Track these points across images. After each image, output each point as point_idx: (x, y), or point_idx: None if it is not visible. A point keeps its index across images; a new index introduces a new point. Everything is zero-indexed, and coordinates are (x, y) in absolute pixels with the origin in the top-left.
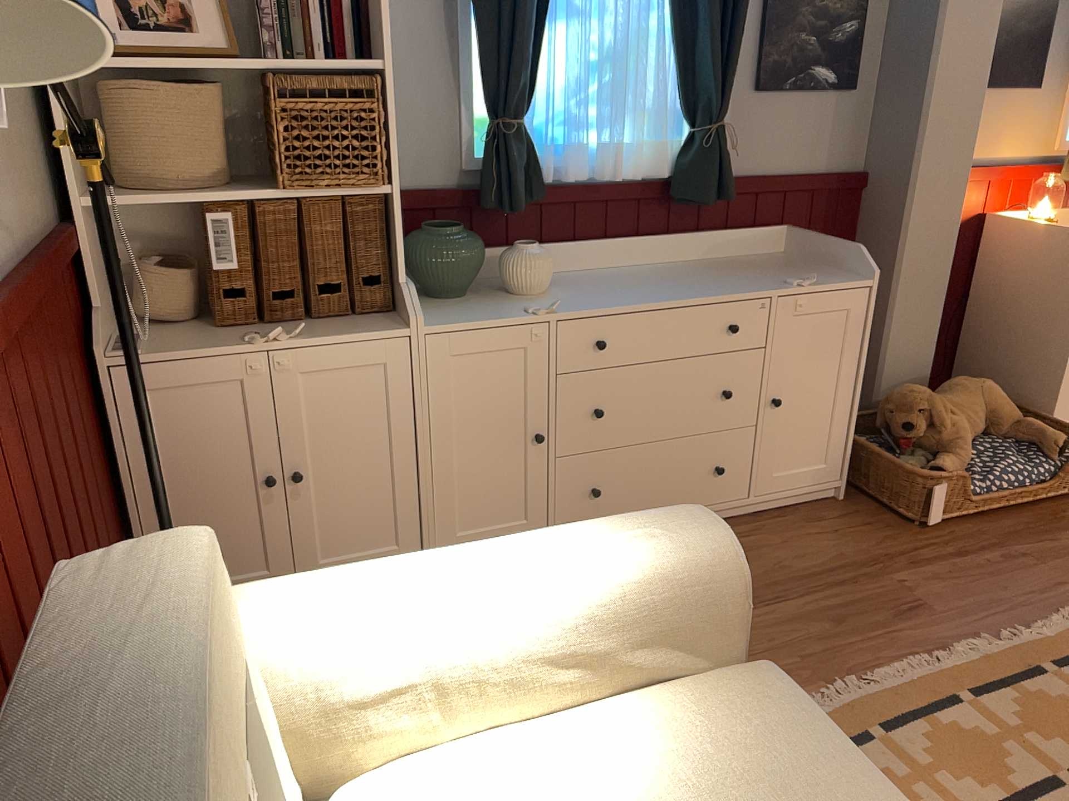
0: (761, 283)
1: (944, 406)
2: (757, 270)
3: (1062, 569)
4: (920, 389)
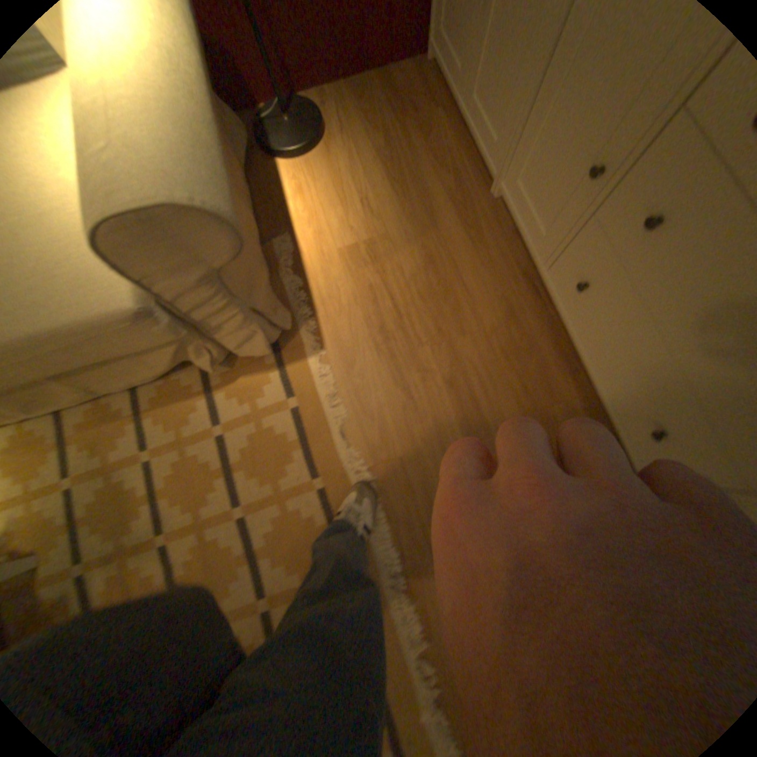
0: None
1: None
2: None
3: None
4: None
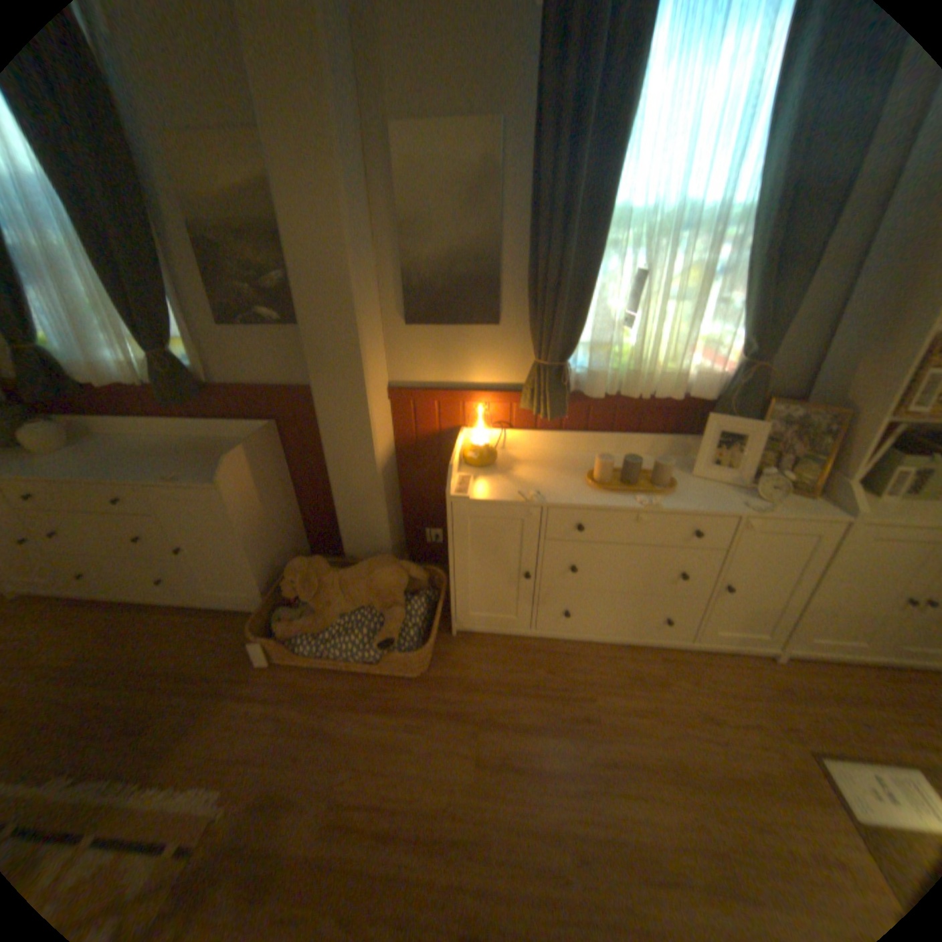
0: (153, 472)
1: (318, 582)
2: (199, 456)
3: (273, 750)
4: (302, 565)
